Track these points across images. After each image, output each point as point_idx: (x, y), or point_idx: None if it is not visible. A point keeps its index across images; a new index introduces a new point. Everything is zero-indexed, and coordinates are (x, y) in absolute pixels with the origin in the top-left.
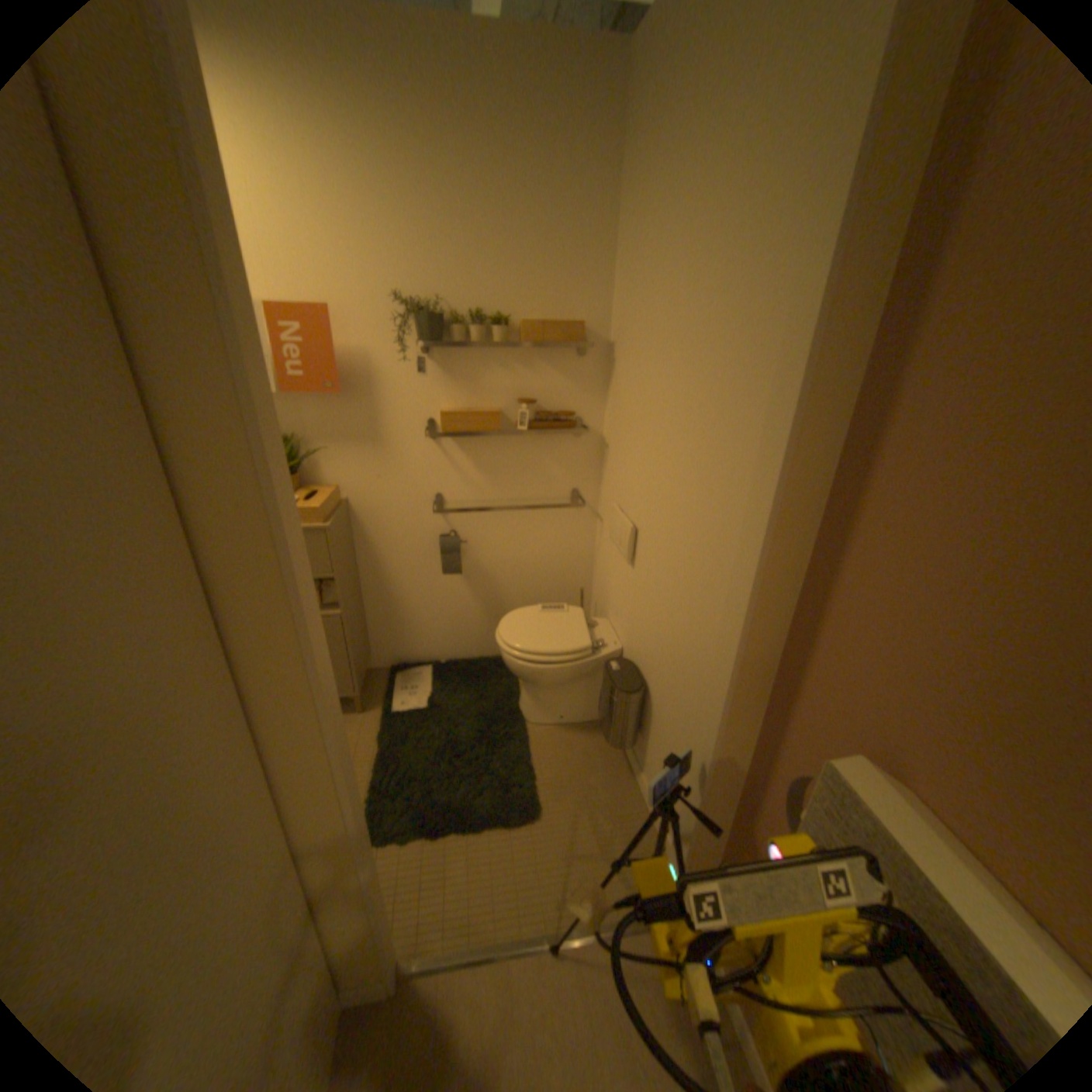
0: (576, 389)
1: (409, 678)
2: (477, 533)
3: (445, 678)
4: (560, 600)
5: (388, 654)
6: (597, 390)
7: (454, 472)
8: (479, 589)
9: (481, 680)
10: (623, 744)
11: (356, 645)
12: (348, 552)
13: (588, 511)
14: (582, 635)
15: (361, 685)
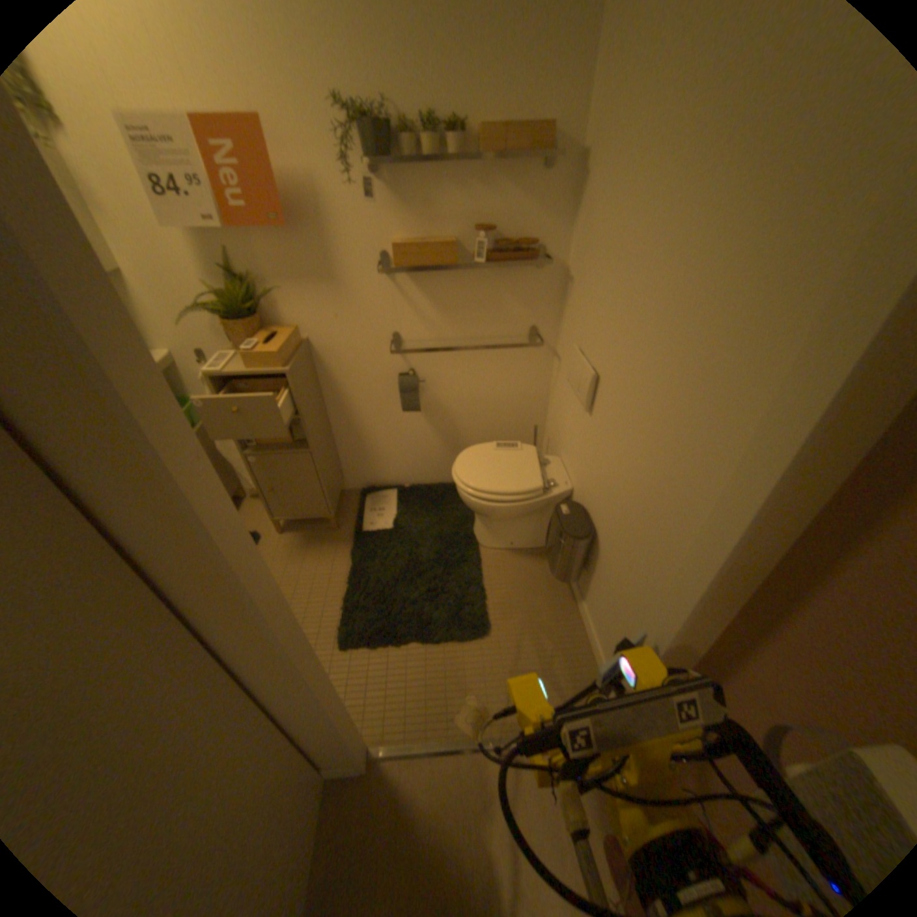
0: (541, 210)
1: (377, 500)
2: (434, 372)
3: (408, 502)
4: (514, 435)
5: (359, 478)
6: (565, 209)
7: (409, 309)
8: (437, 424)
9: (440, 505)
10: (568, 577)
11: (327, 476)
12: (312, 391)
13: (547, 348)
14: (534, 475)
15: (335, 508)
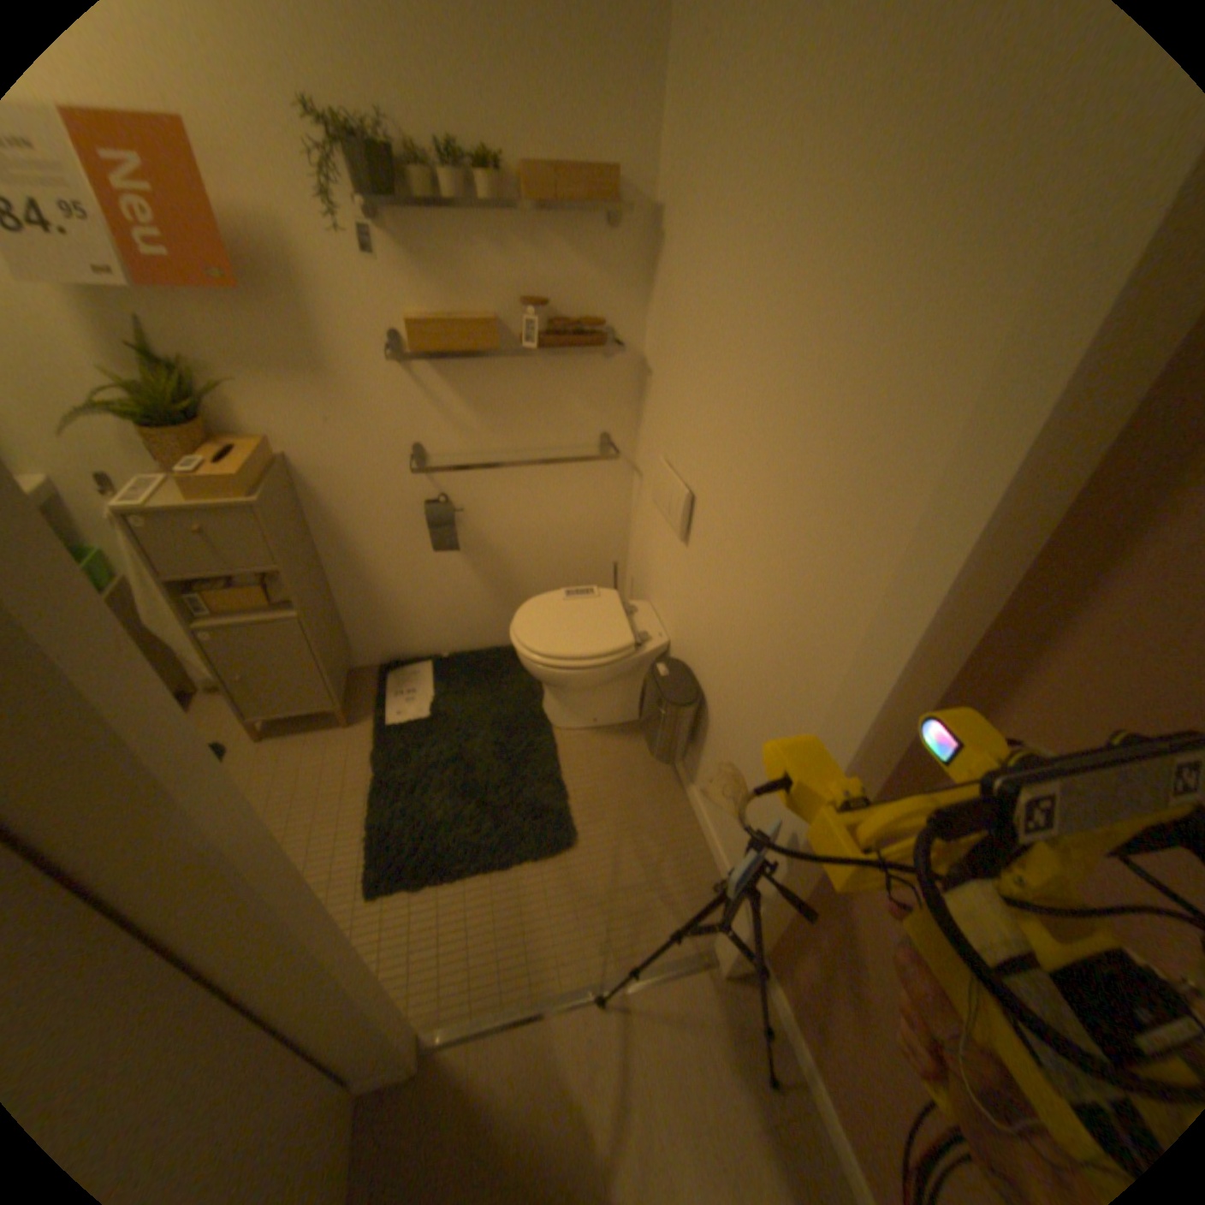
0: (606, 282)
1: (403, 679)
2: (475, 496)
3: (449, 678)
4: (587, 576)
5: (374, 651)
6: (636, 282)
7: (434, 411)
8: (484, 567)
9: (494, 677)
10: (672, 757)
11: (327, 651)
12: (296, 531)
13: (623, 462)
14: (619, 627)
15: (341, 696)
